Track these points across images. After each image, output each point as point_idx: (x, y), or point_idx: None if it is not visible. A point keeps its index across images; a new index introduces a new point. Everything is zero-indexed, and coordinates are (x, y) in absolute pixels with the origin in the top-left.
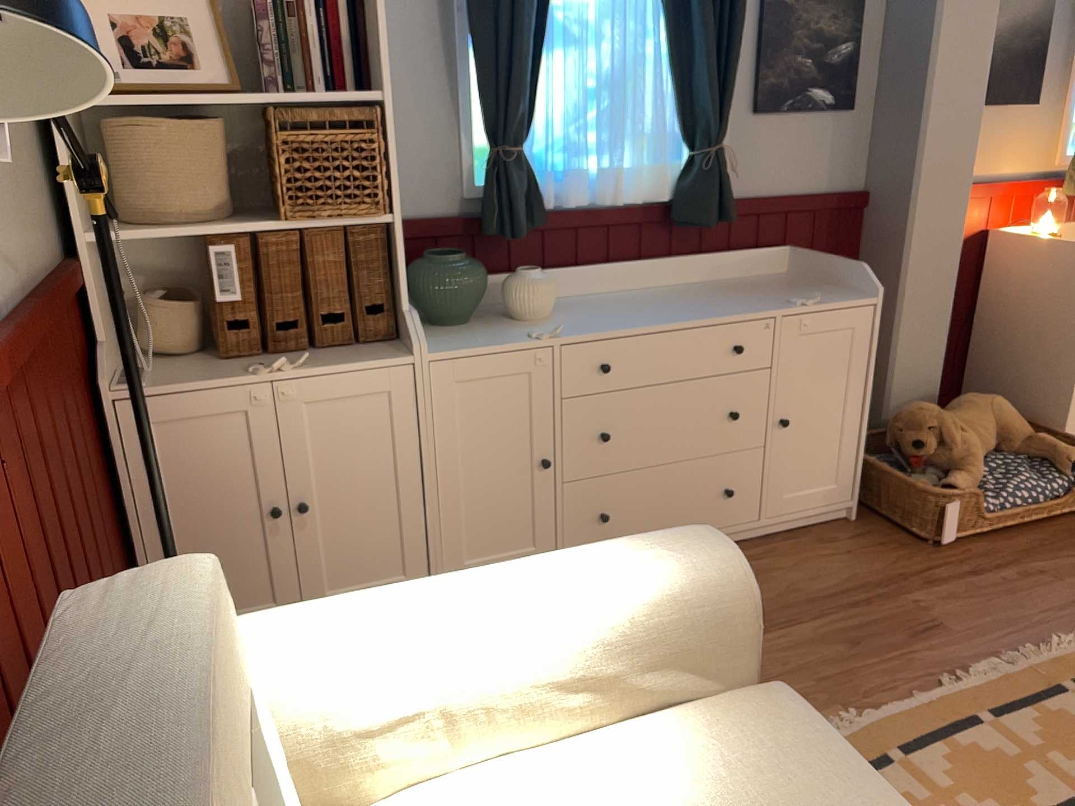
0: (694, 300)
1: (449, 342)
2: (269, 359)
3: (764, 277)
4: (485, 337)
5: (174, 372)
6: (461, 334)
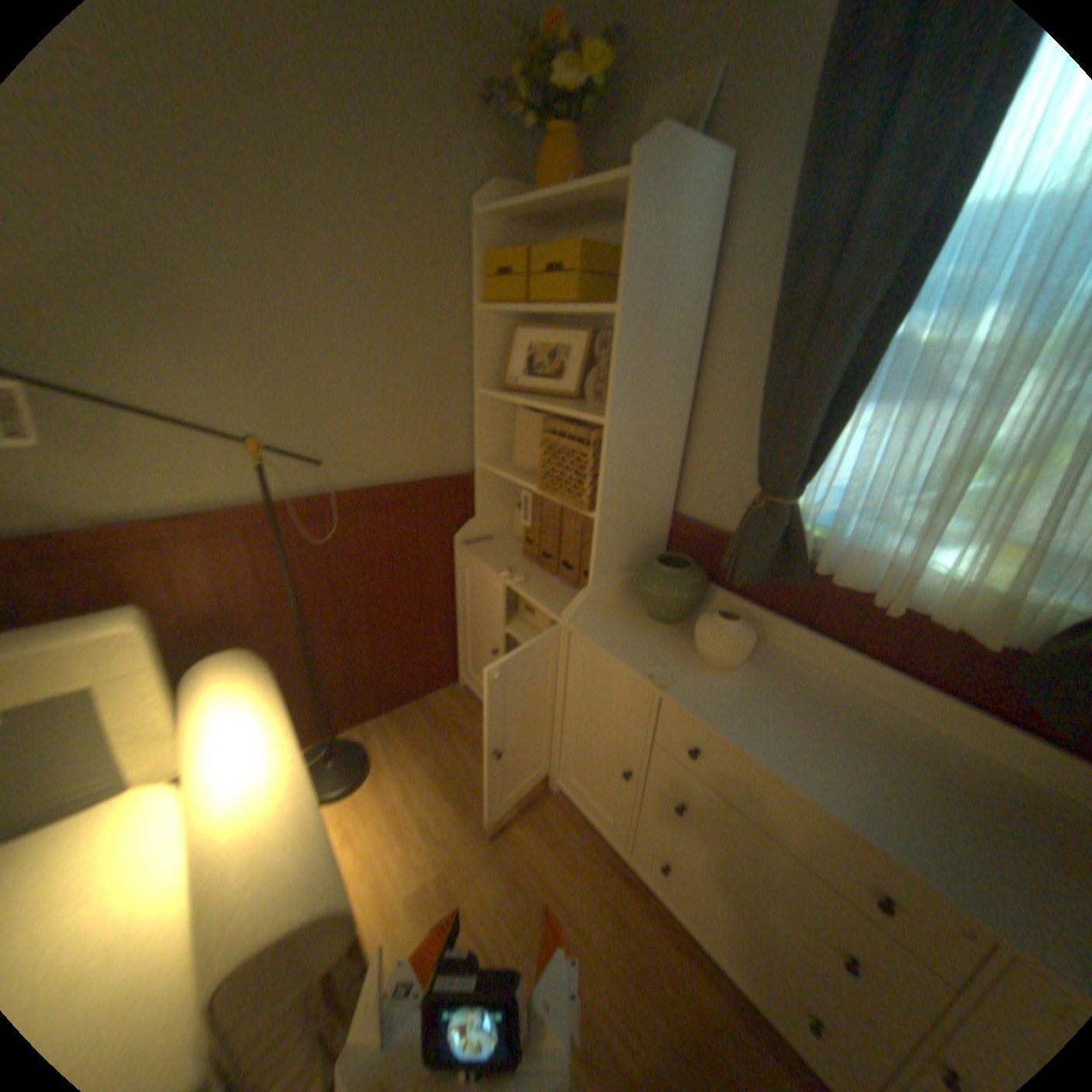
0: (944, 793)
1: (611, 627)
2: (534, 568)
3: None
4: (638, 643)
5: (498, 549)
6: (635, 629)
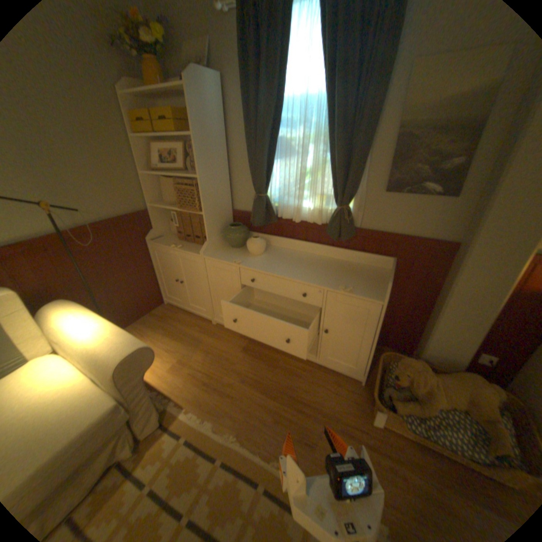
0: (315, 266)
1: (219, 253)
2: (184, 242)
3: (376, 266)
4: (229, 255)
5: (167, 239)
6: (227, 251)
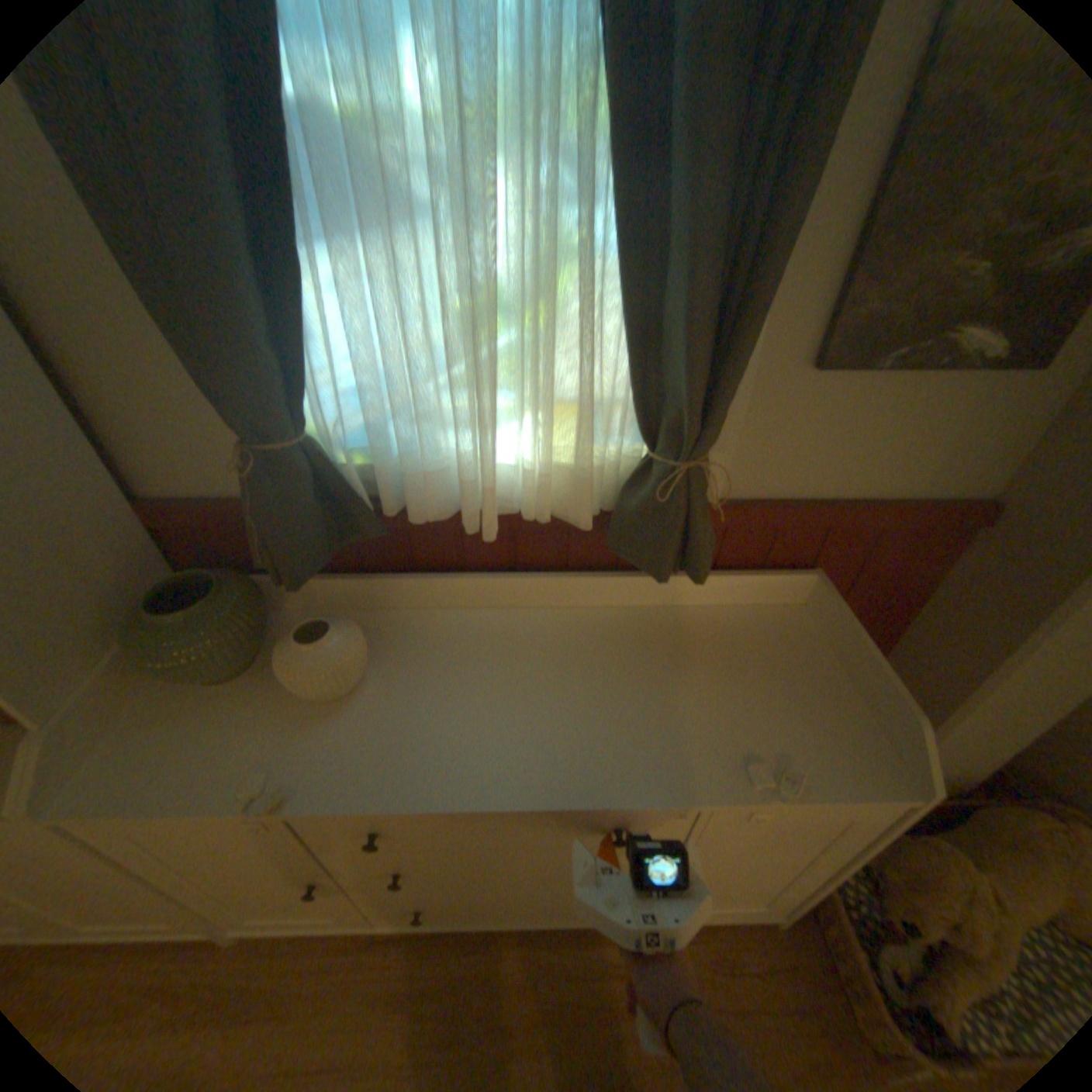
0: (602, 679)
1: (137, 755)
2: None
3: (762, 602)
4: (199, 751)
5: None
6: (184, 726)
